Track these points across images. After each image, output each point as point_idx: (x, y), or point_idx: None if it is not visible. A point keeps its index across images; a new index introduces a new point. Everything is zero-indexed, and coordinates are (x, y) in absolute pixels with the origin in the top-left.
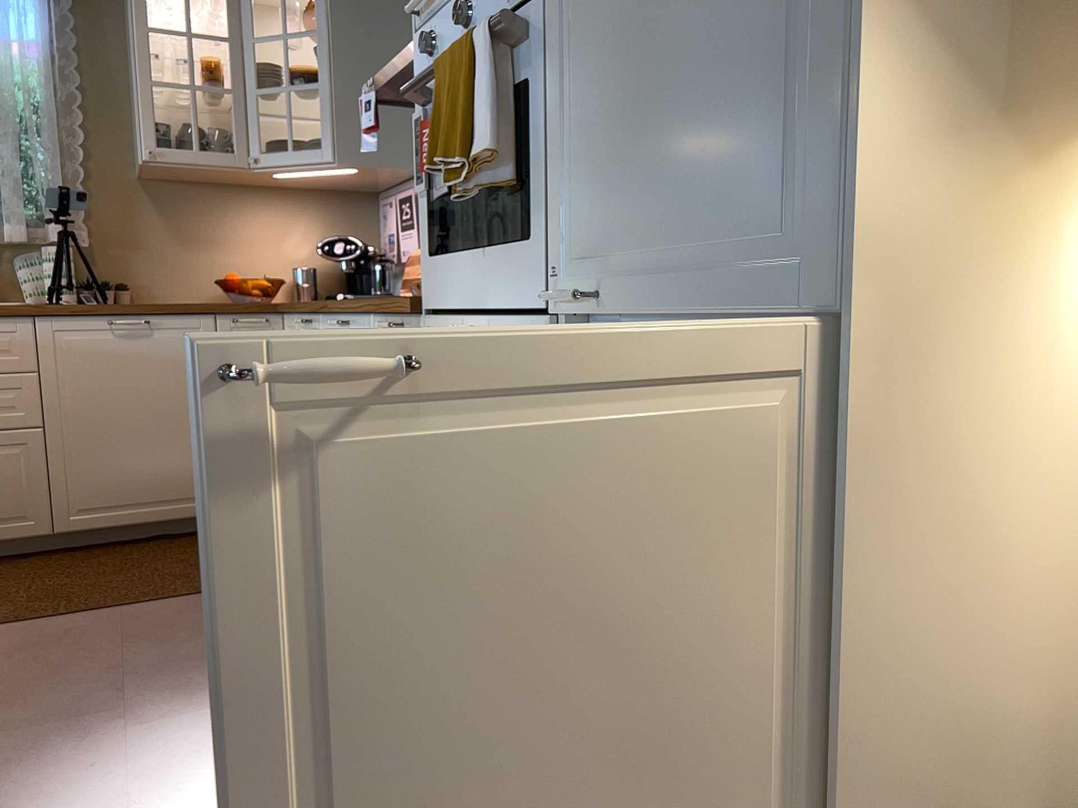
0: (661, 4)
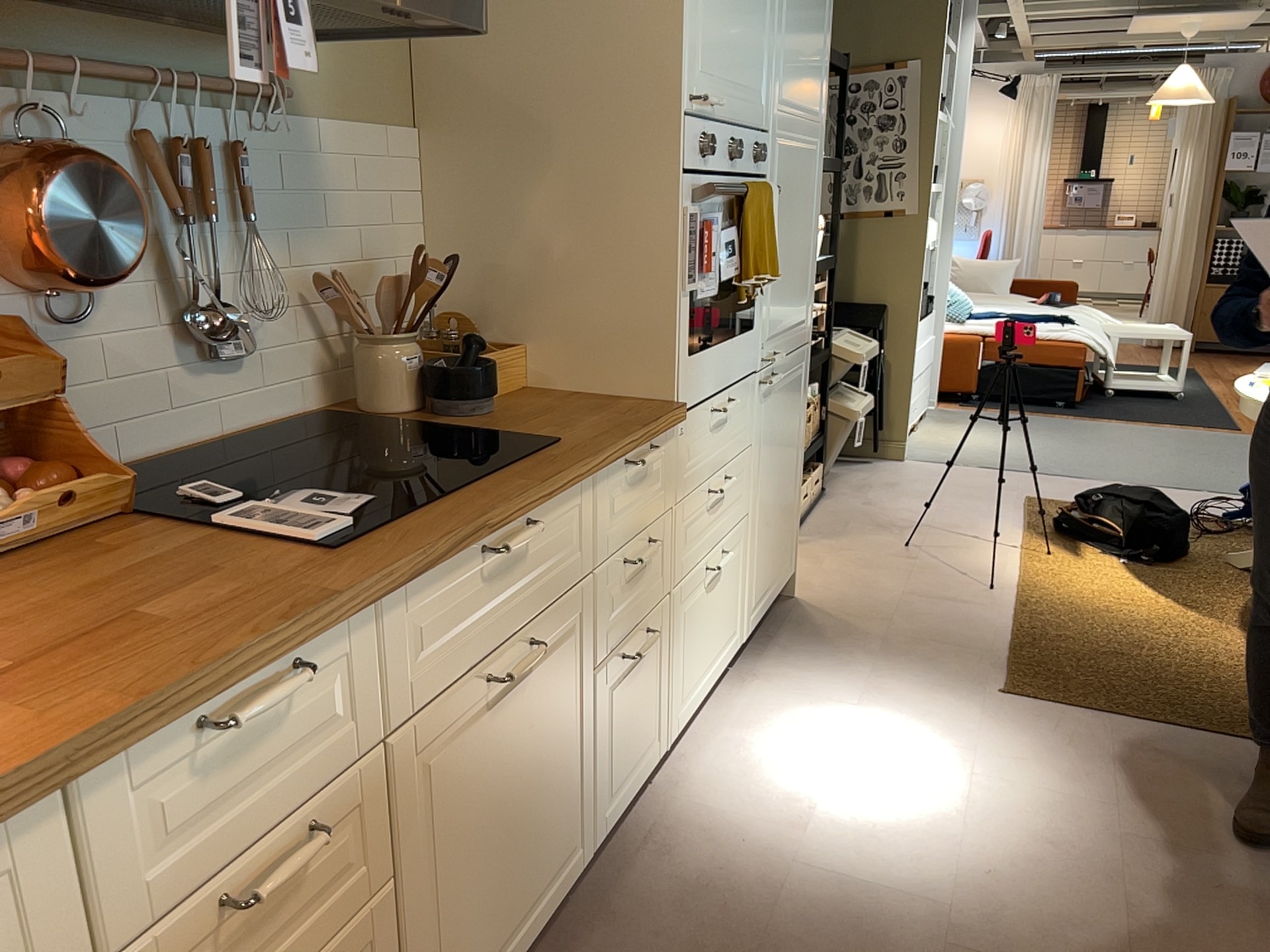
0: (793, 222)
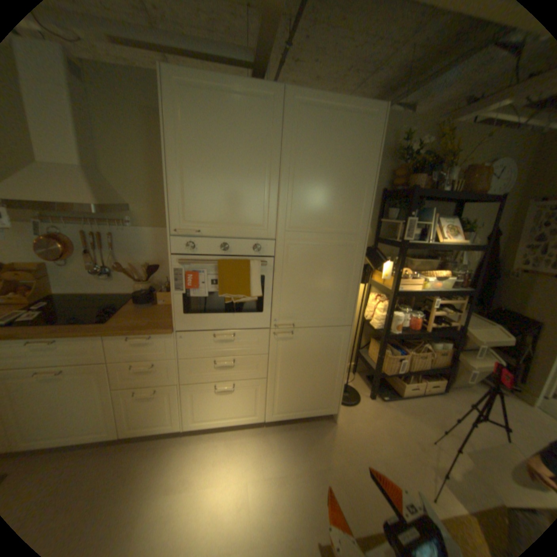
0: (314, 275)
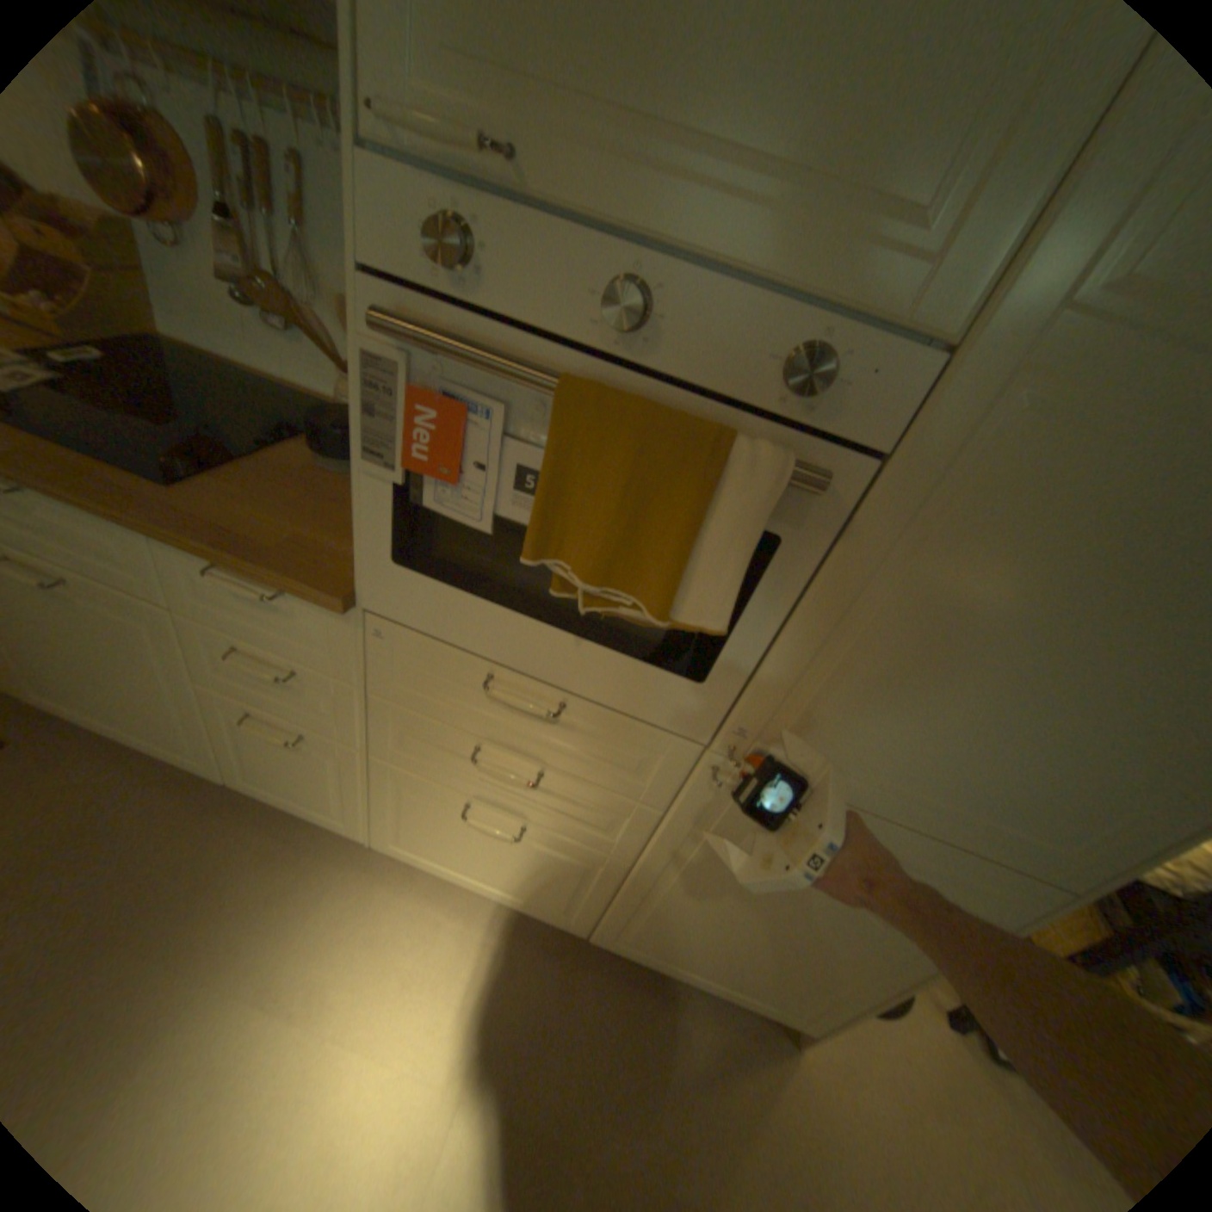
0: (1077, 639)
